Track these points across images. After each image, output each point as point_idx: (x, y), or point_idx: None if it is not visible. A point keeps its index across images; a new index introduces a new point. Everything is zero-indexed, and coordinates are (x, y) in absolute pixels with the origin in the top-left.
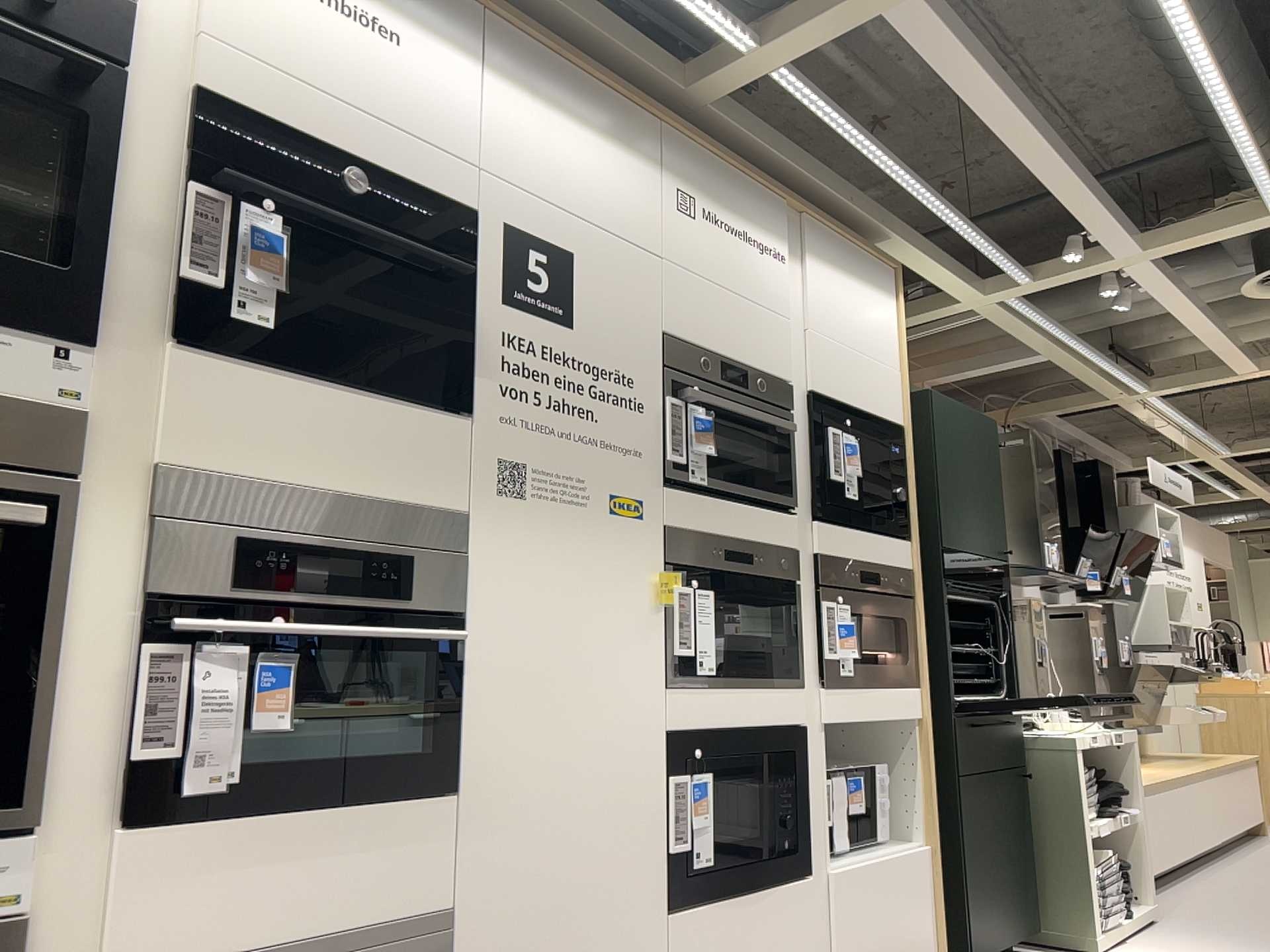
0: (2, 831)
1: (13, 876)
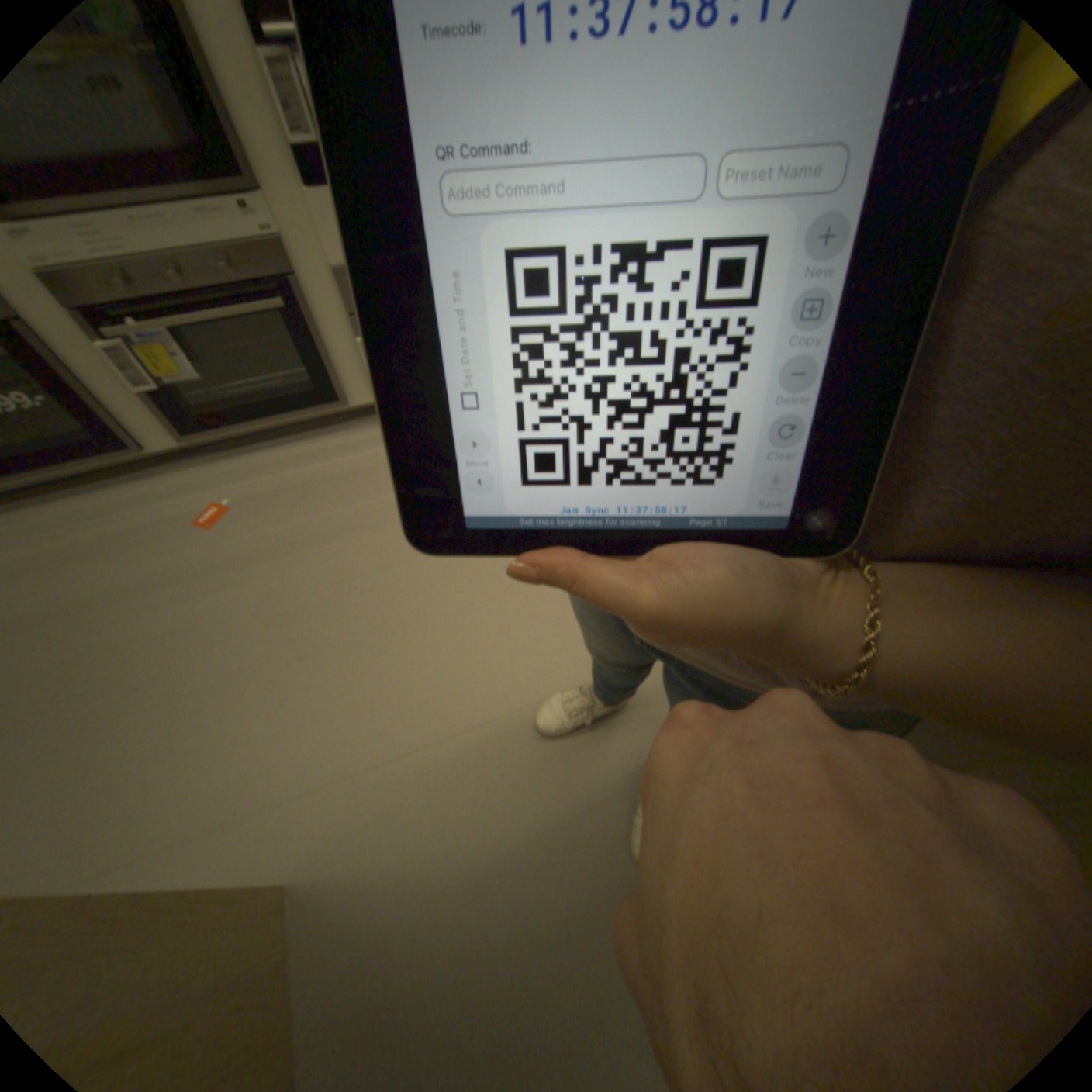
0: (242, 189)
1: (261, 213)
